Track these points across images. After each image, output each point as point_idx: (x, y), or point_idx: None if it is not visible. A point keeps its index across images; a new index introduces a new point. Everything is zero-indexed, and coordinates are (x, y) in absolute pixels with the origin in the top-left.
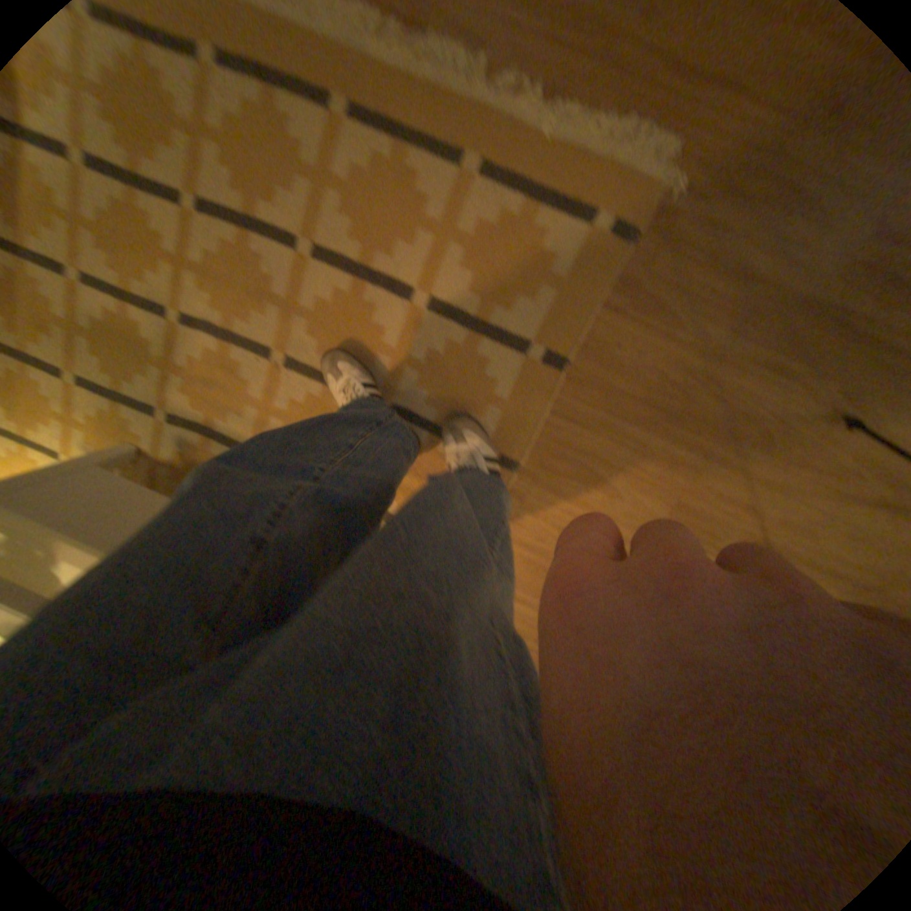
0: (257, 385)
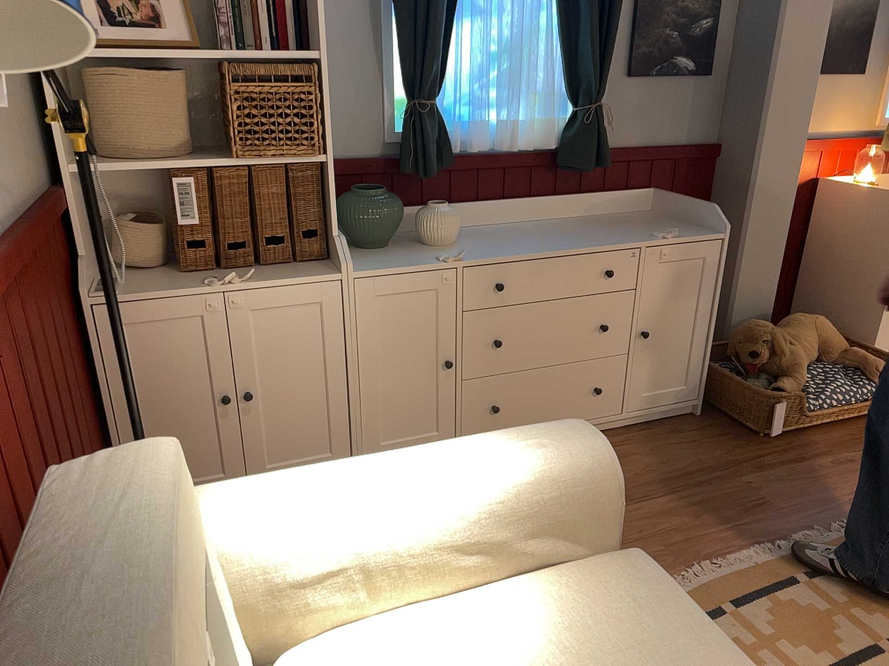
0: None
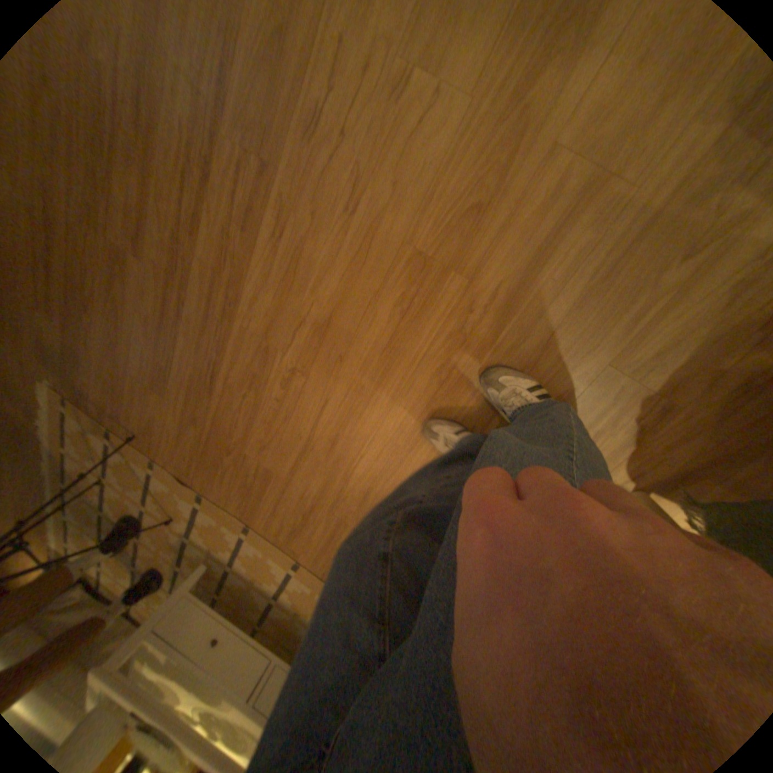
0: (142, 553)
